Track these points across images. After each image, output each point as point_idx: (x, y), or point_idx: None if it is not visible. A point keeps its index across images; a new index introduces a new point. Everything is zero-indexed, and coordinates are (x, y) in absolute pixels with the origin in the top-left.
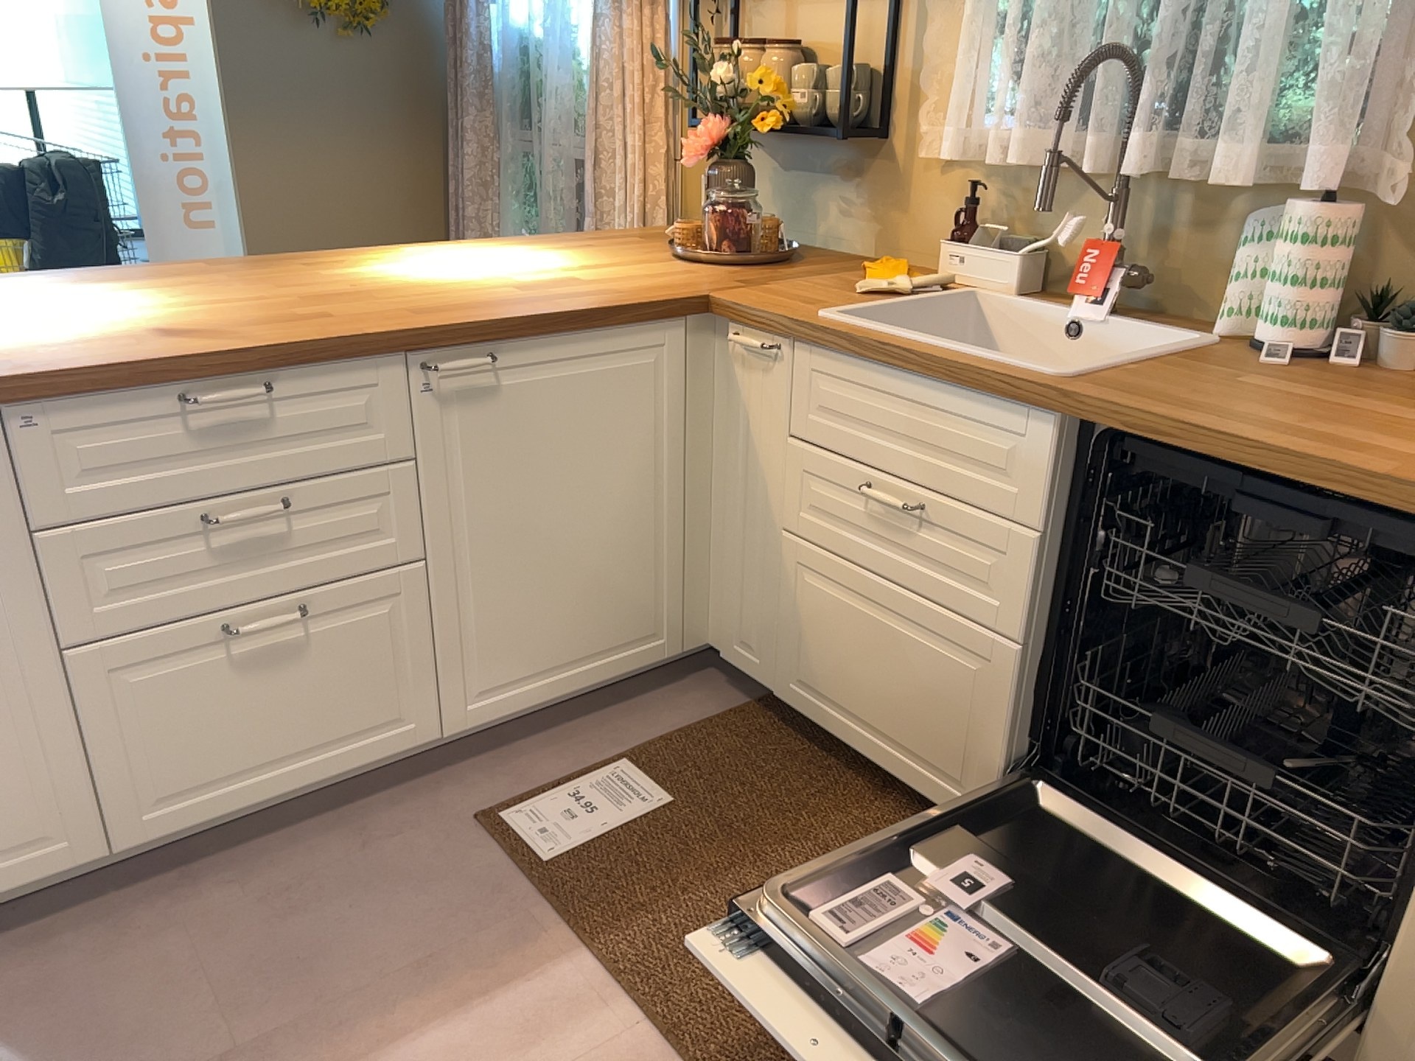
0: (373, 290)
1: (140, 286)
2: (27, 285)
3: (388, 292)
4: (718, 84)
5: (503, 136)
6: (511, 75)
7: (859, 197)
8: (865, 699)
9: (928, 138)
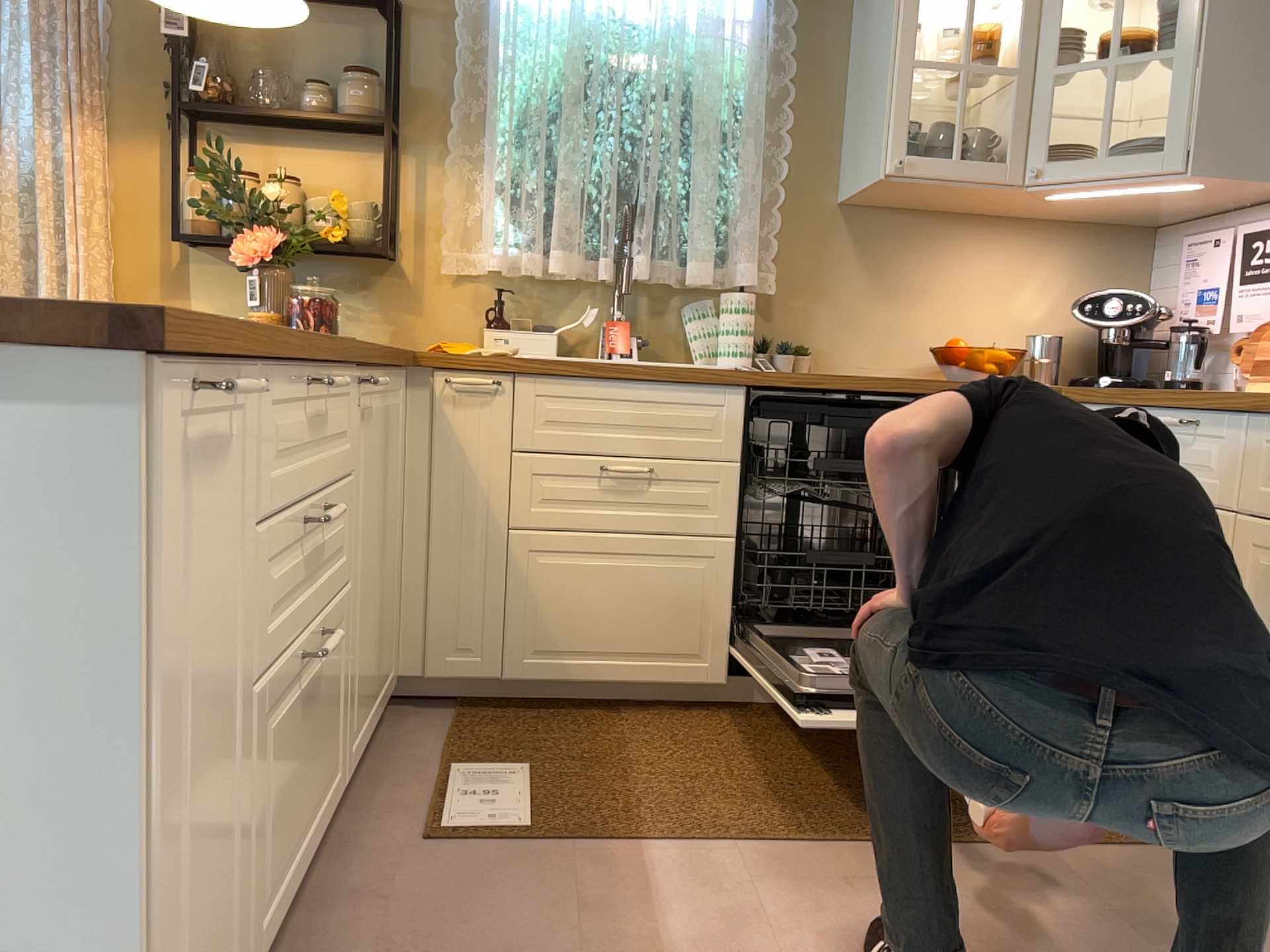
0: None
1: None
2: None
3: None
4: (274, 198)
5: None
6: None
7: (372, 304)
8: (607, 636)
9: (451, 258)
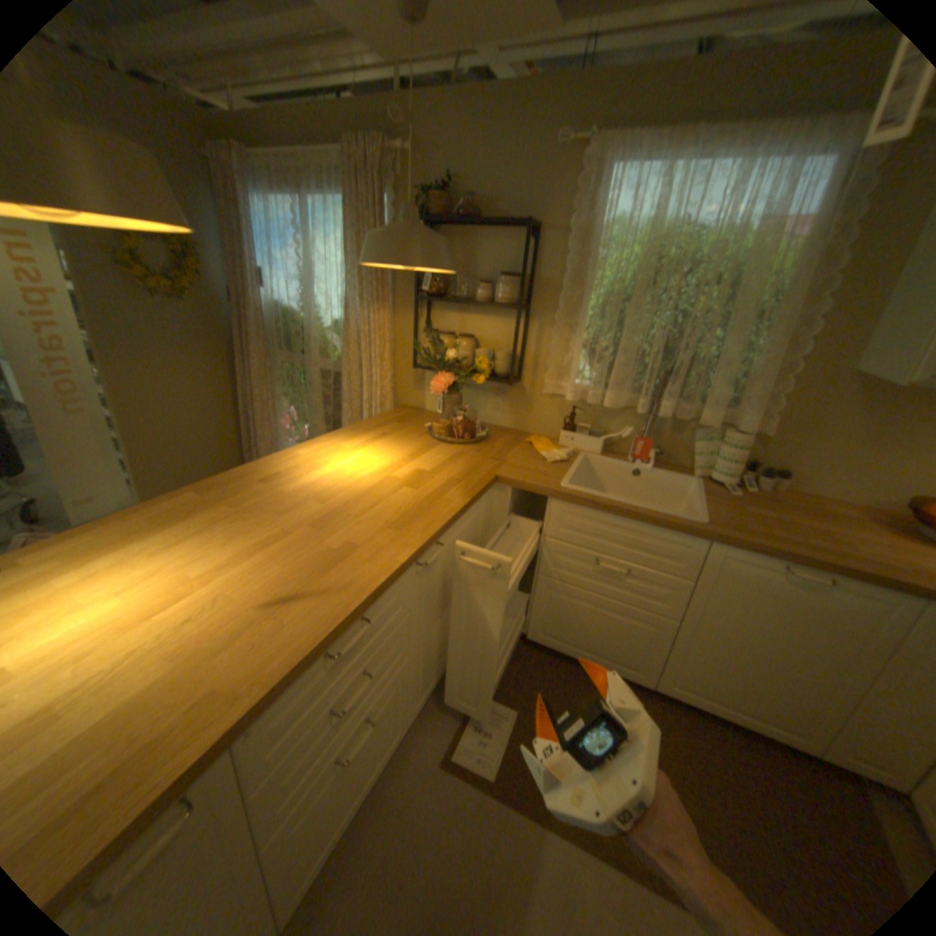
0: (337, 505)
1: (177, 532)
2: (80, 552)
3: (350, 507)
4: (450, 358)
5: (269, 353)
6: (276, 325)
7: (505, 403)
8: (585, 641)
9: (548, 385)
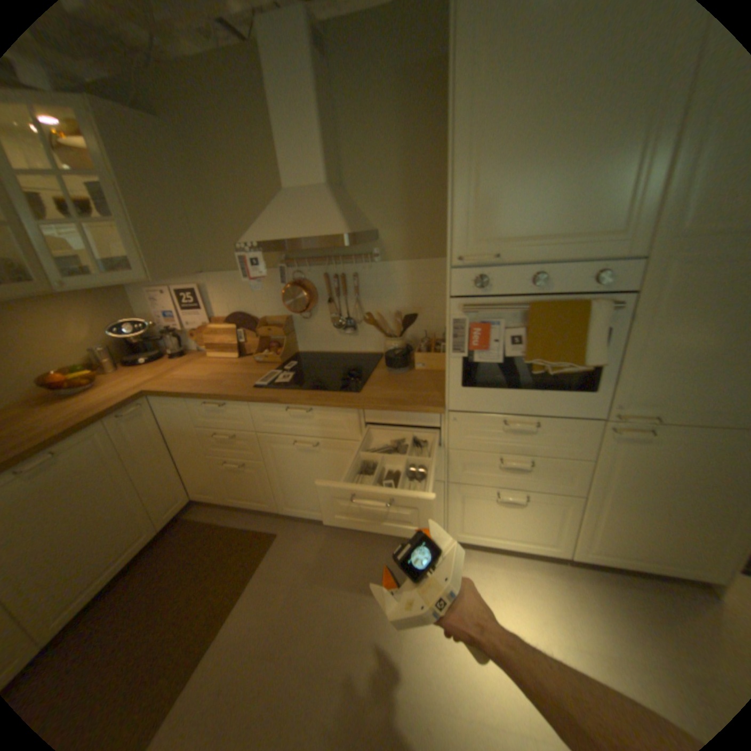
0: None
1: None
2: None
3: None
4: None
5: None
6: None
7: None
8: None
9: None
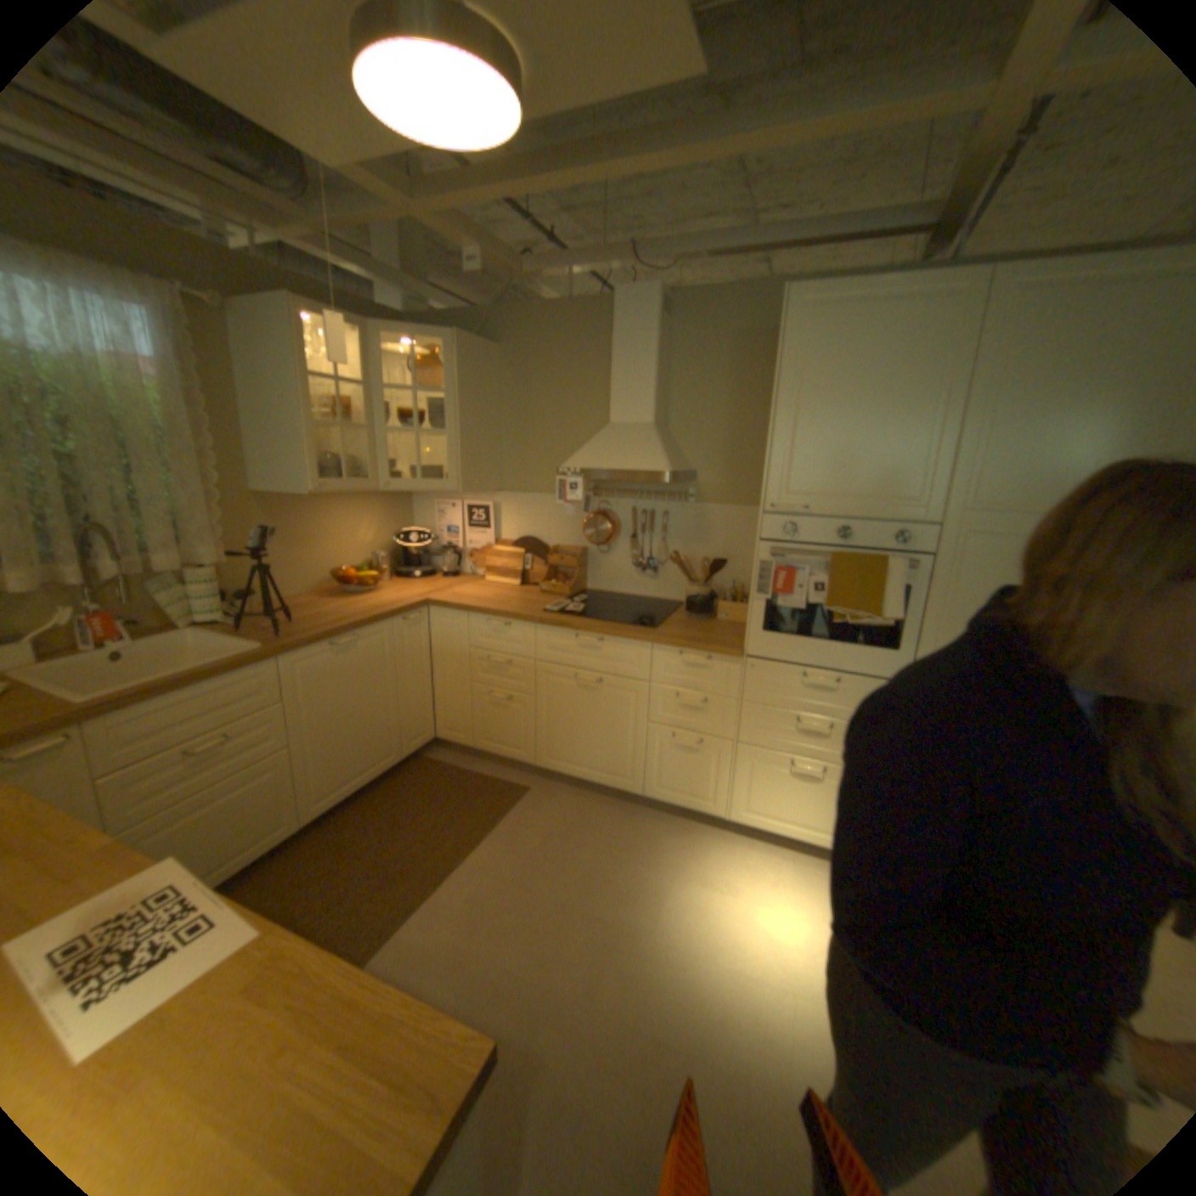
0: None
1: None
2: None
3: None
4: None
5: None
6: None
7: None
8: (214, 858)
9: None
